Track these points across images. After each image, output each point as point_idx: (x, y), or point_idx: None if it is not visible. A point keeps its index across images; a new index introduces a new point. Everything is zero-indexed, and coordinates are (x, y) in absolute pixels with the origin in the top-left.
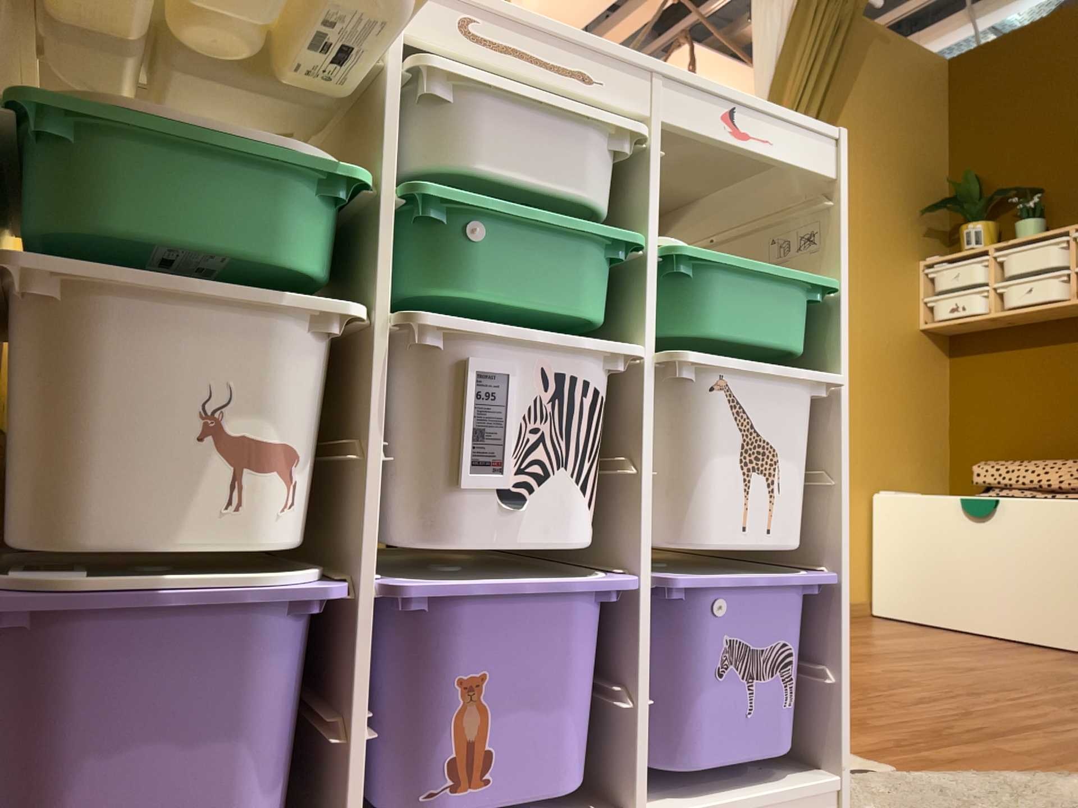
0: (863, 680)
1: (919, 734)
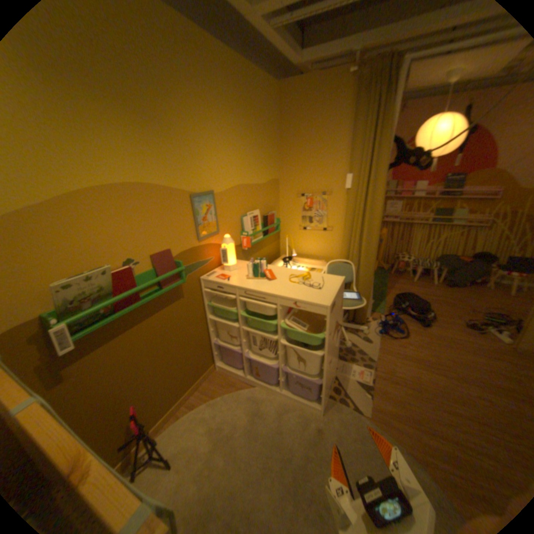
0: (452, 397)
1: (407, 420)
